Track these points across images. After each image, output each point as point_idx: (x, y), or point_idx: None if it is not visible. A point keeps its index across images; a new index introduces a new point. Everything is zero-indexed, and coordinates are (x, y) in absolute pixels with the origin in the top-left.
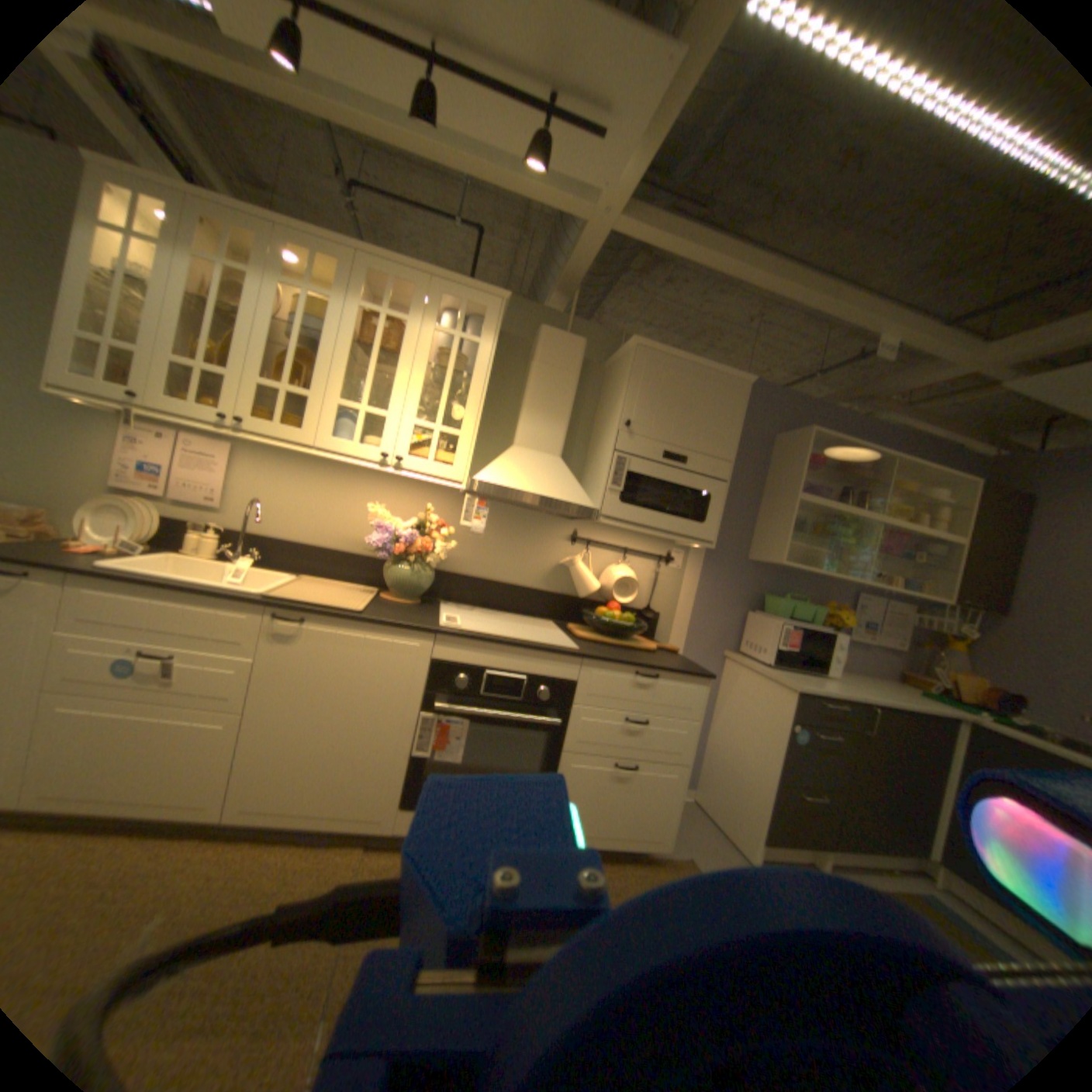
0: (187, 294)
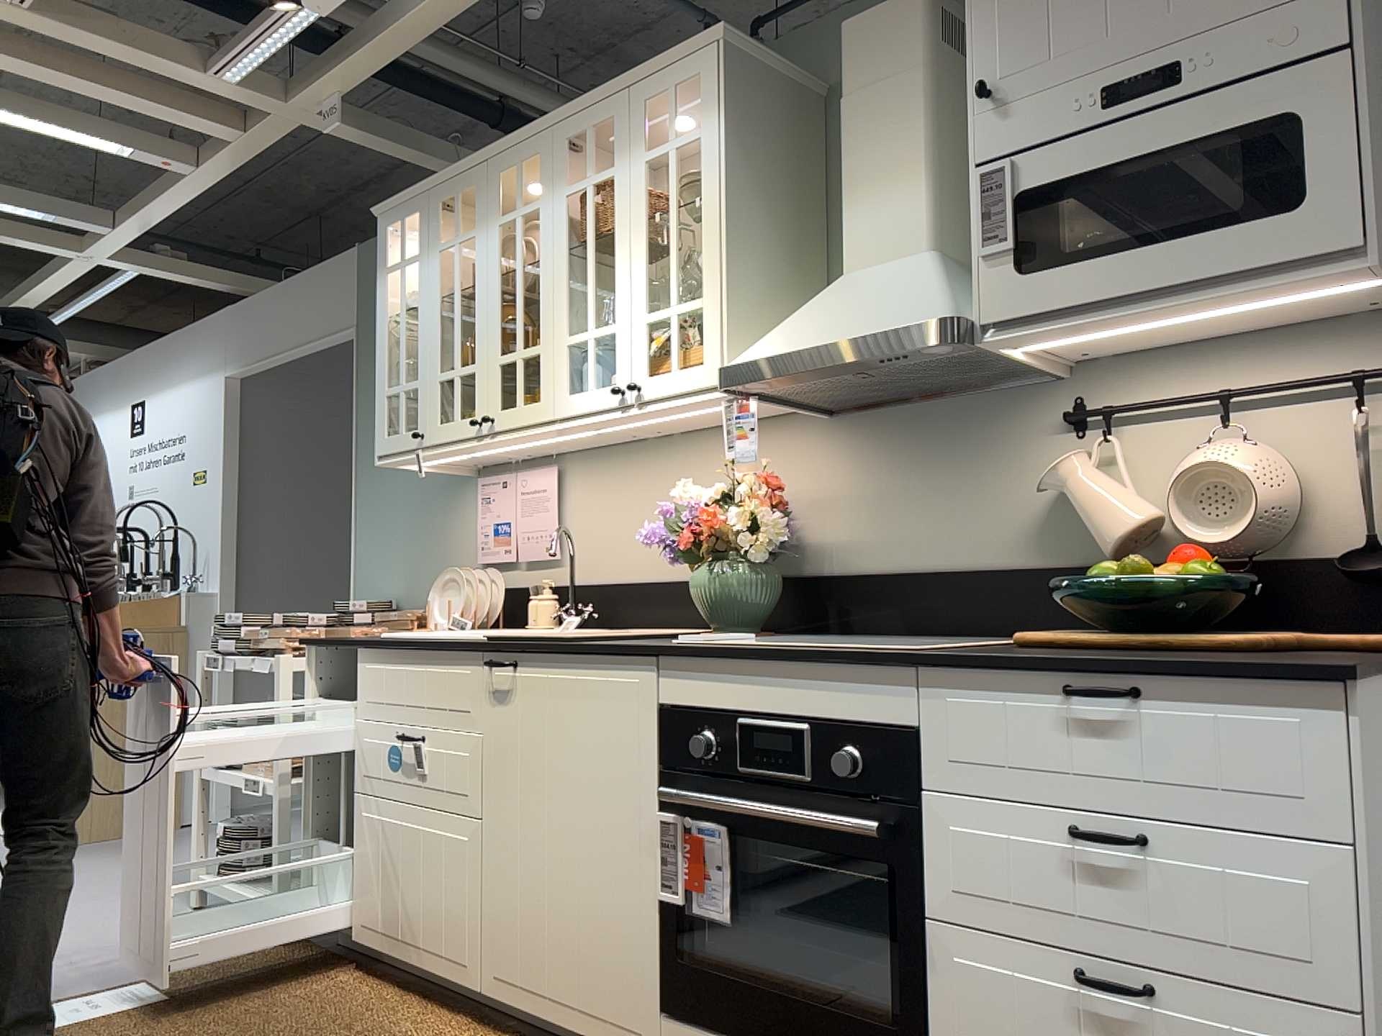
0: (456, 297)
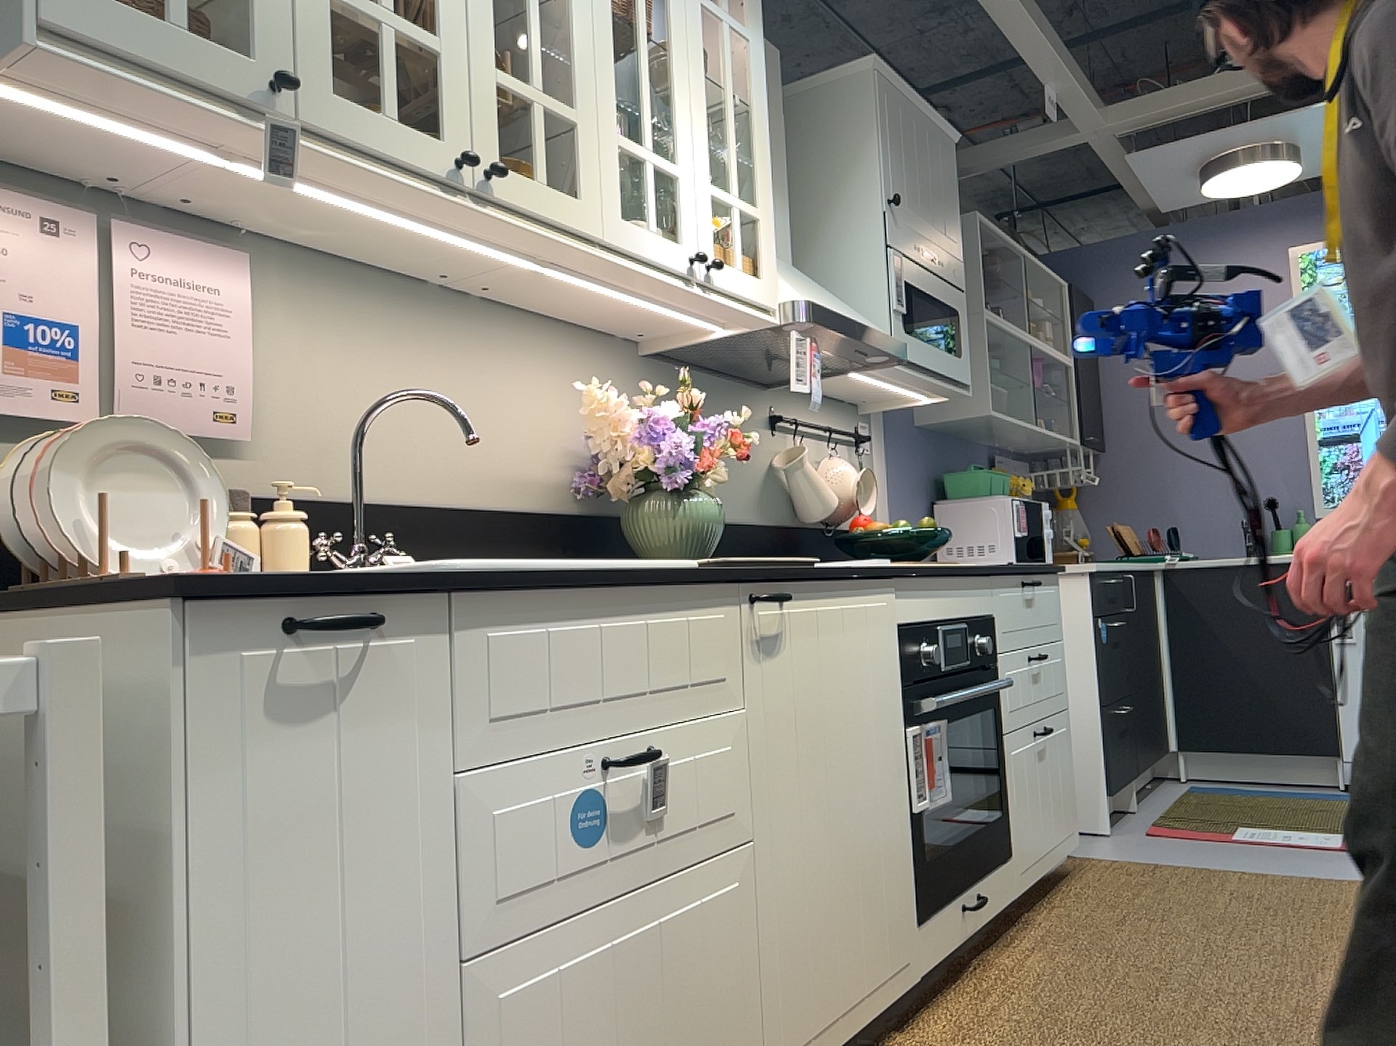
0: None
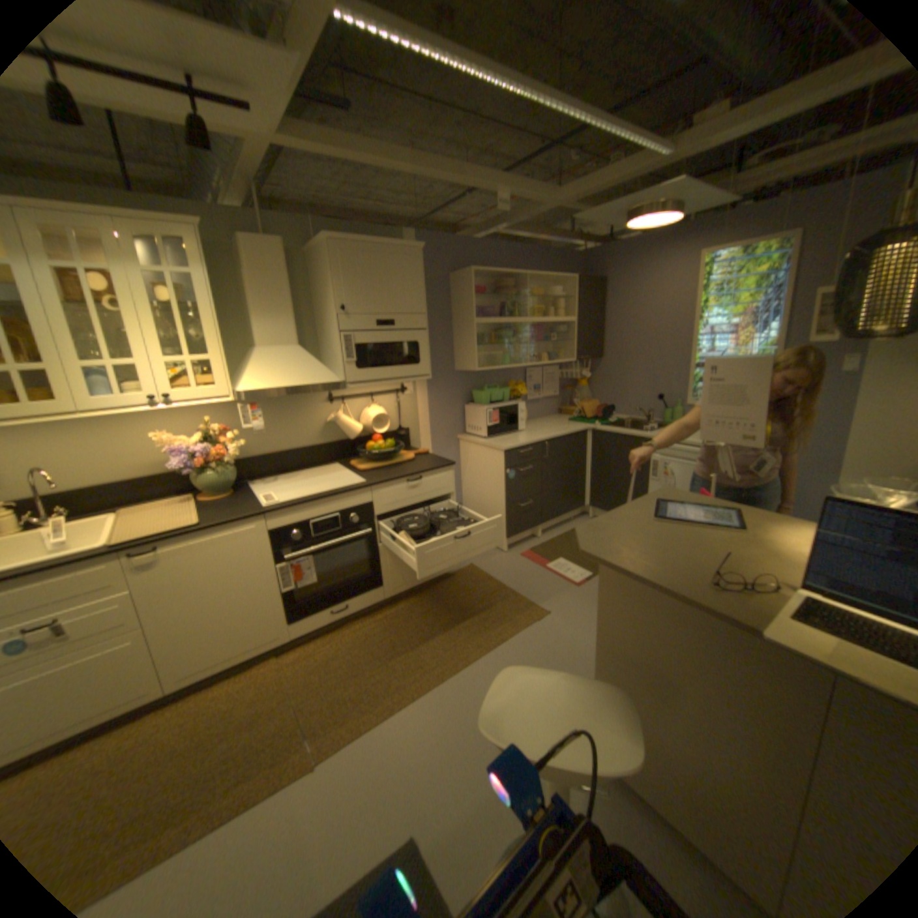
0: None
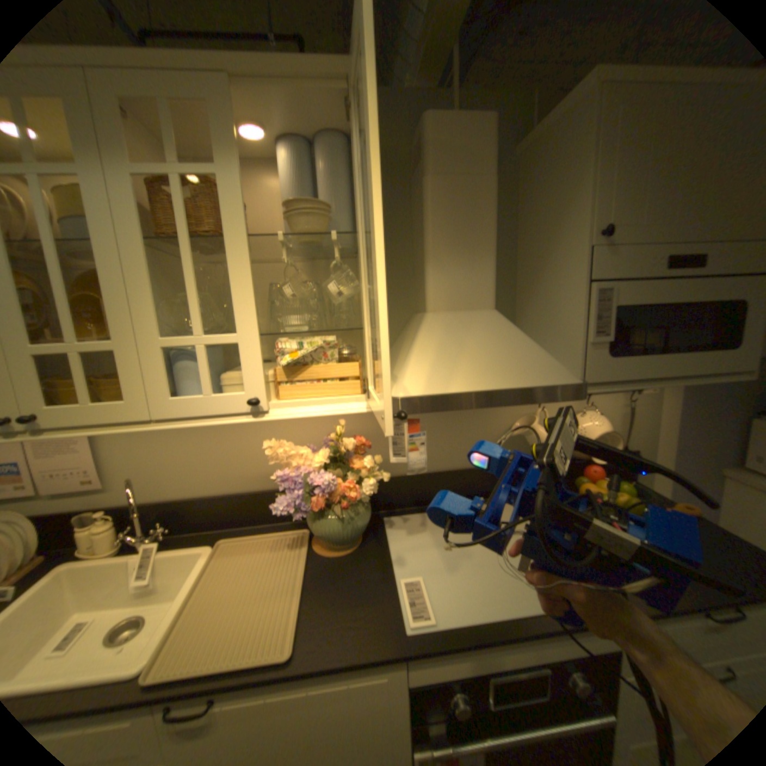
0: None
